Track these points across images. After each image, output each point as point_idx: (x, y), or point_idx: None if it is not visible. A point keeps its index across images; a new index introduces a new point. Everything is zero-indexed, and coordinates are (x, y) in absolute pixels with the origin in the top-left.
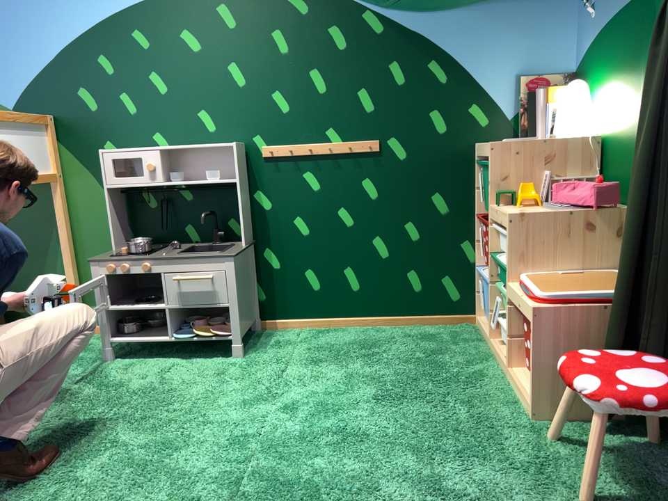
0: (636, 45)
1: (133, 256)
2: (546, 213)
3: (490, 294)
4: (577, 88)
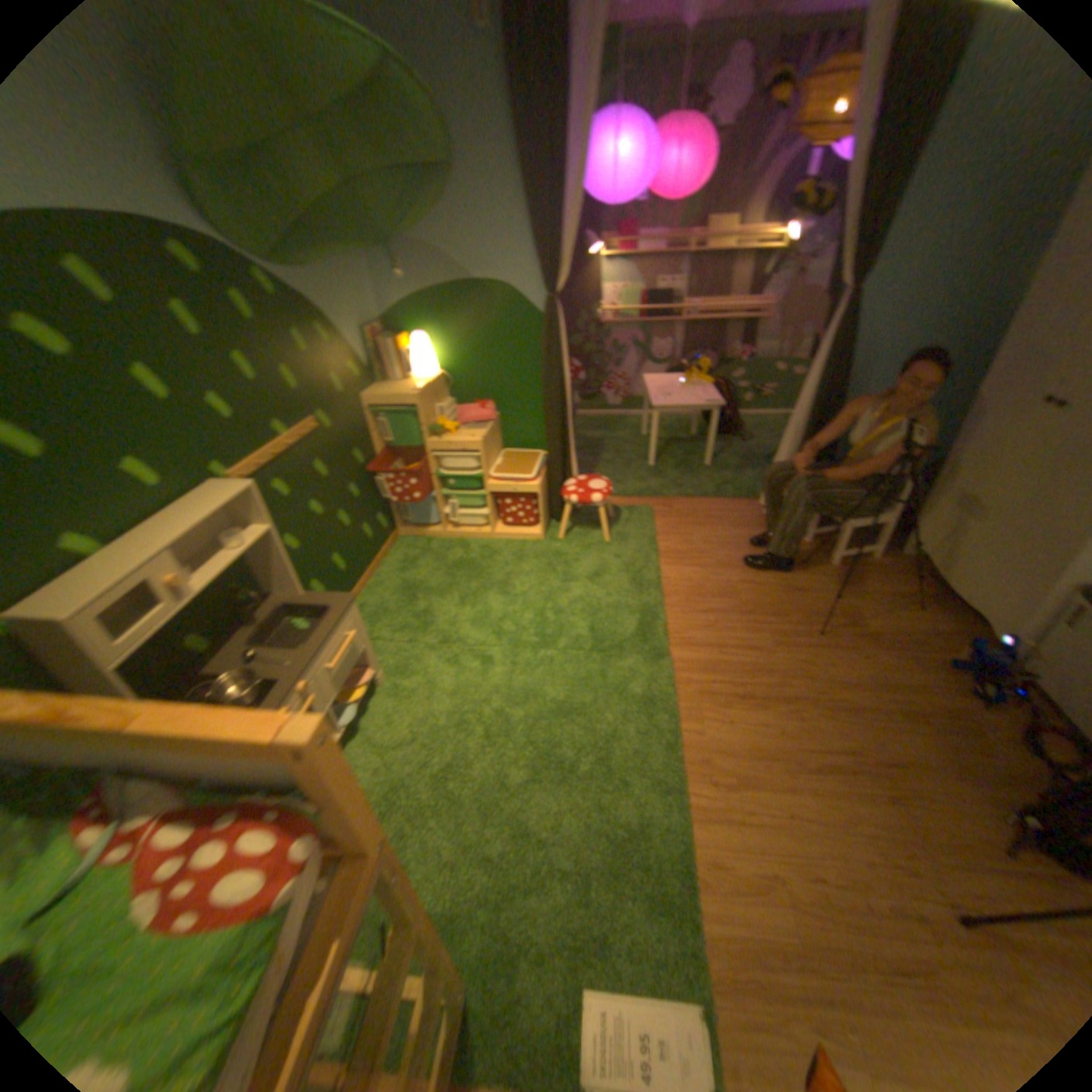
0: (469, 314)
1: (255, 702)
2: (484, 433)
3: (438, 503)
4: (422, 339)
